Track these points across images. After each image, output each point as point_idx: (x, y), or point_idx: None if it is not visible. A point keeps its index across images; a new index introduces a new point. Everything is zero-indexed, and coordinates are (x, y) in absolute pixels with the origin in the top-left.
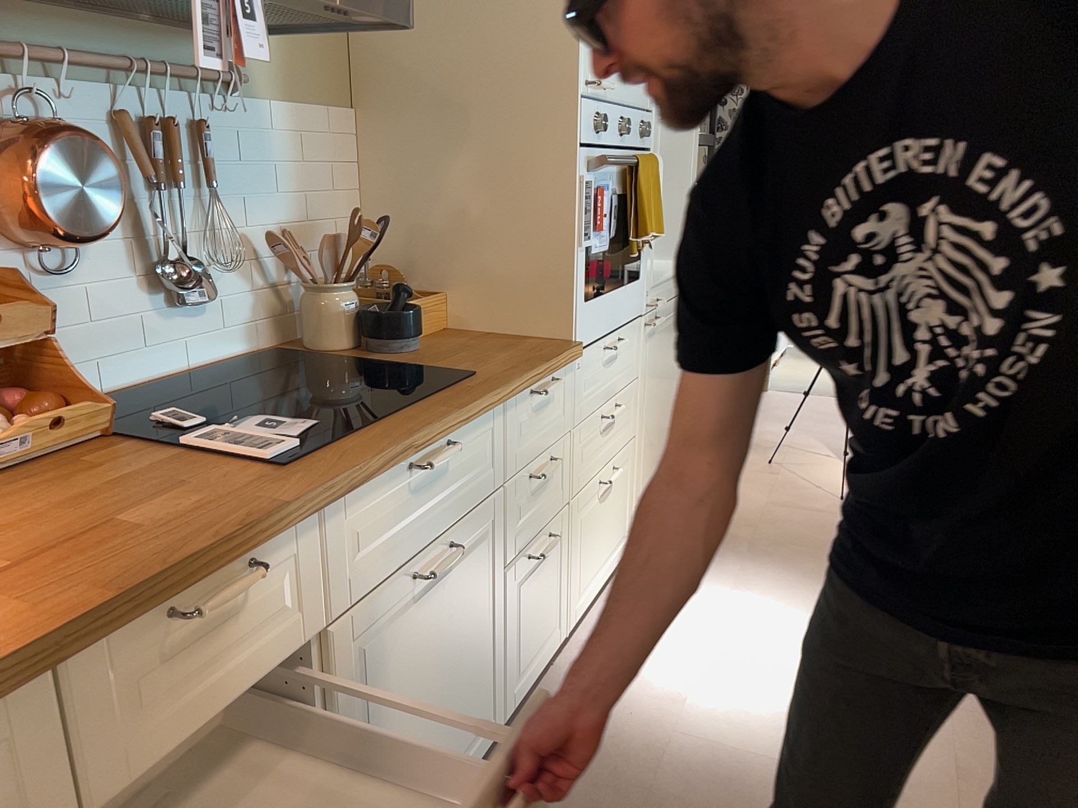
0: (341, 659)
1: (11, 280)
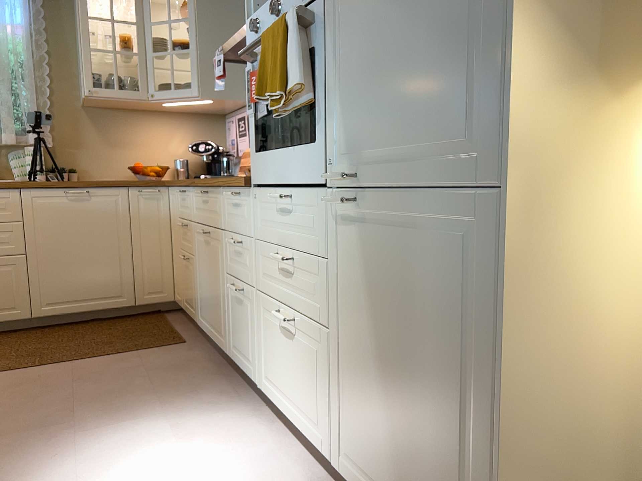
0: (194, 234)
1: None
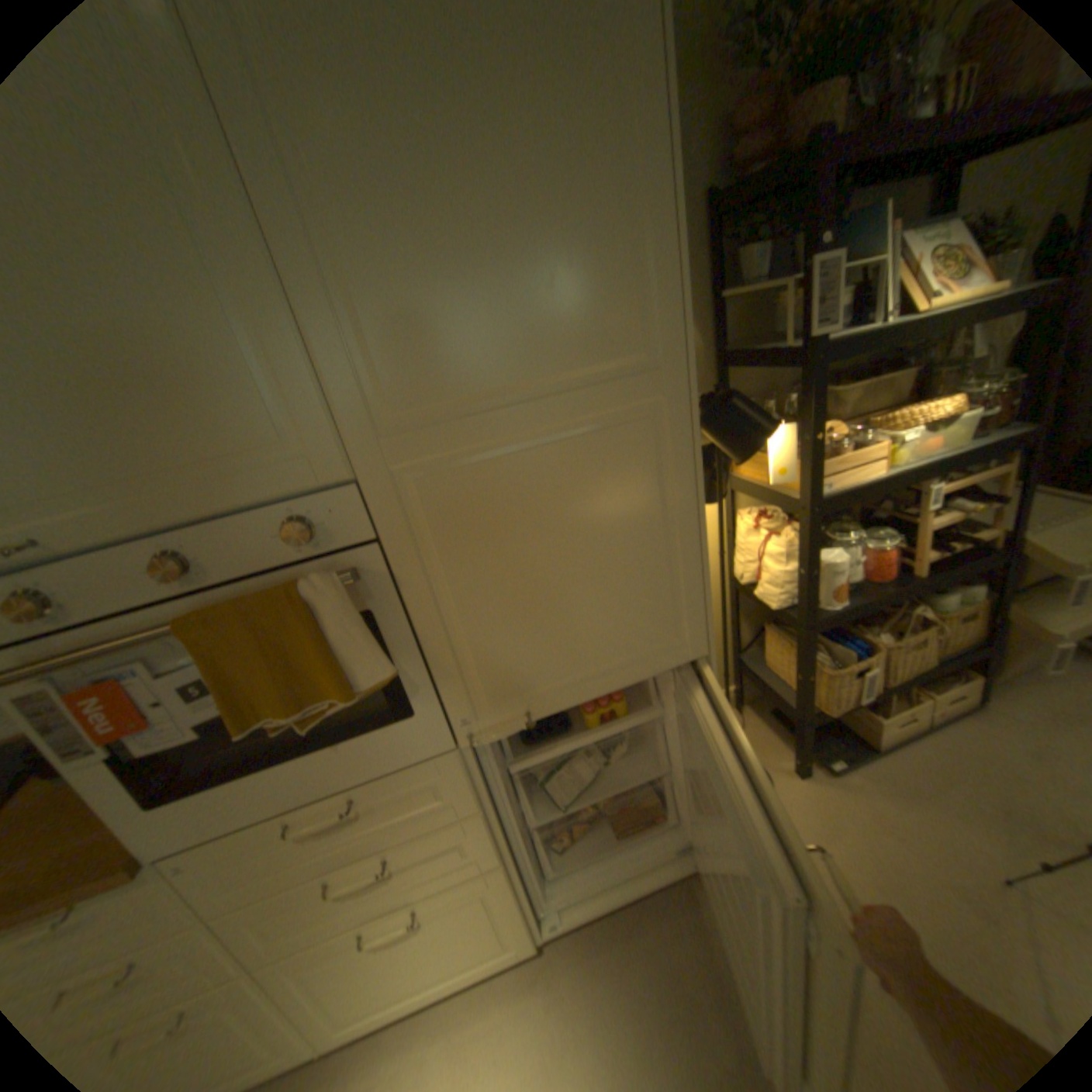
0: None
1: None
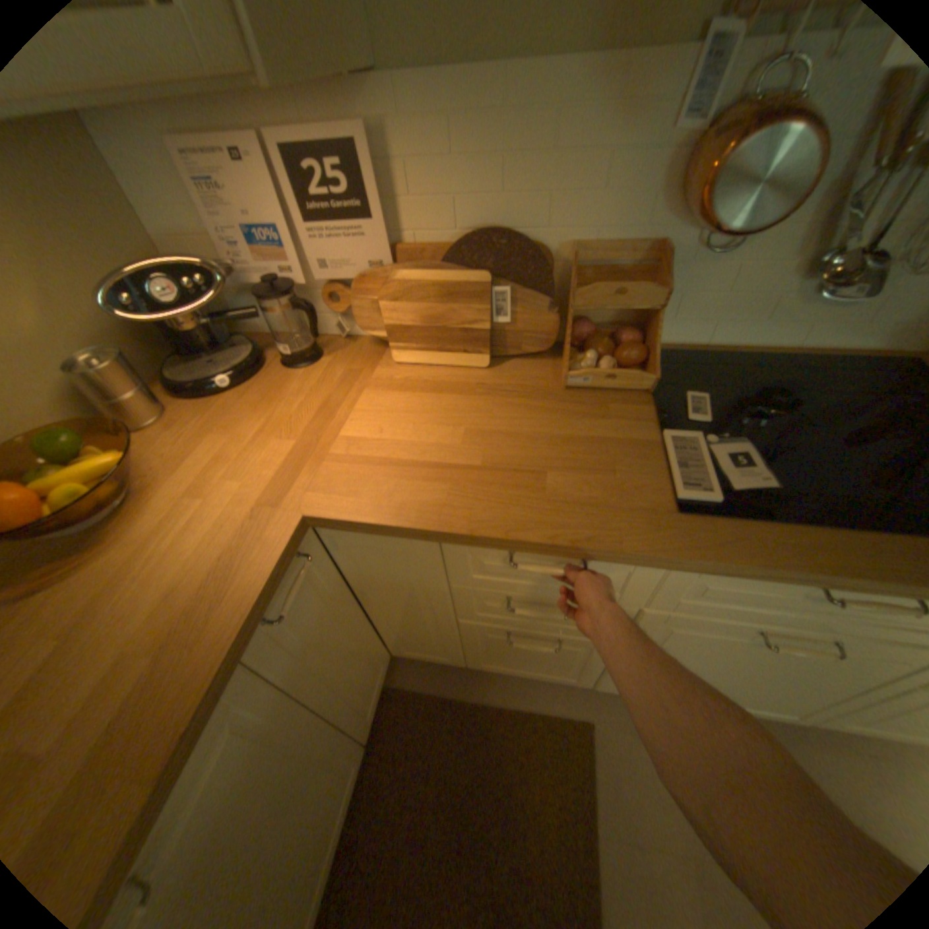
0: (653, 624)
1: (671, 251)
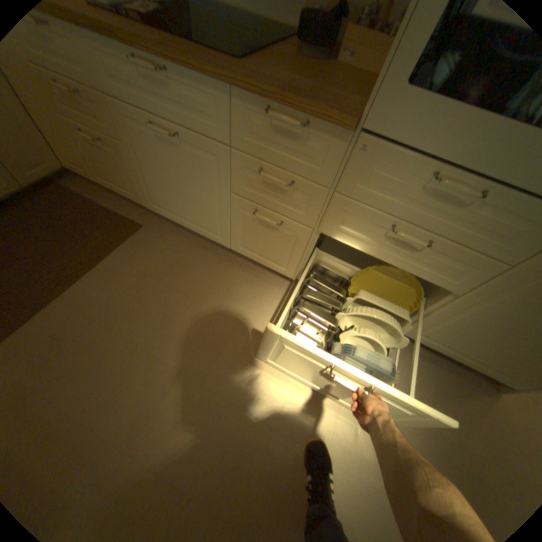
0: (115, 114)
1: None
